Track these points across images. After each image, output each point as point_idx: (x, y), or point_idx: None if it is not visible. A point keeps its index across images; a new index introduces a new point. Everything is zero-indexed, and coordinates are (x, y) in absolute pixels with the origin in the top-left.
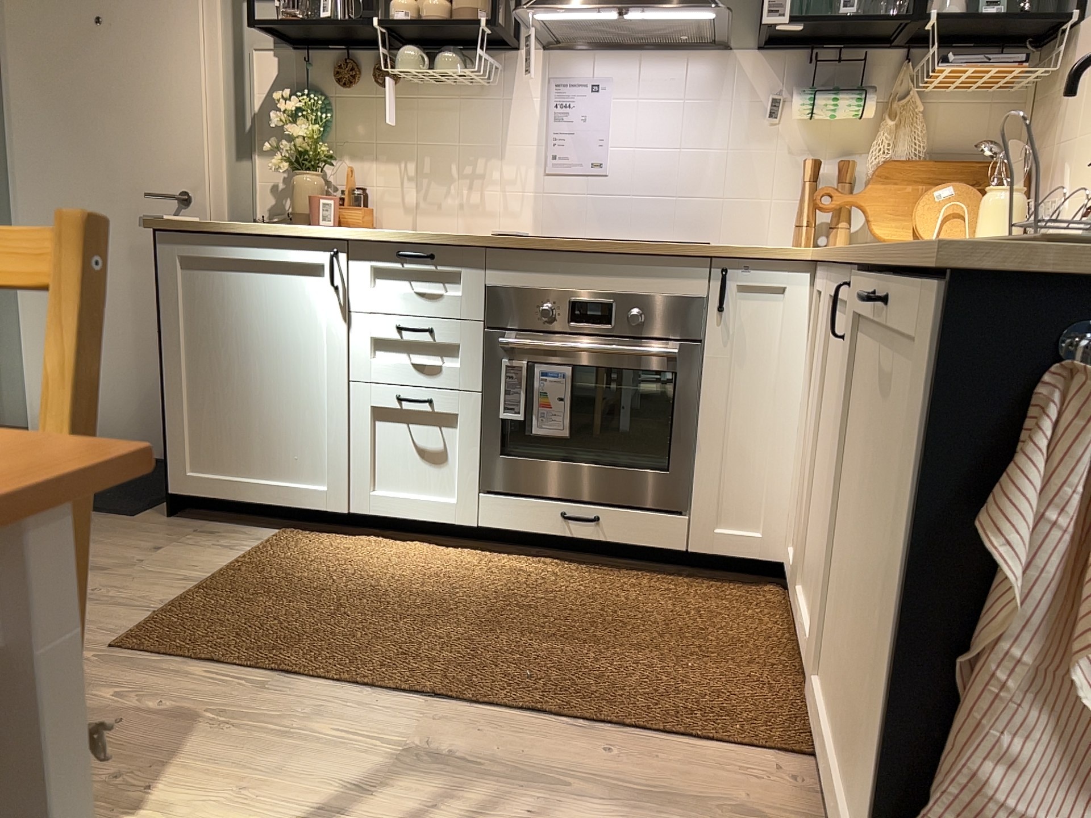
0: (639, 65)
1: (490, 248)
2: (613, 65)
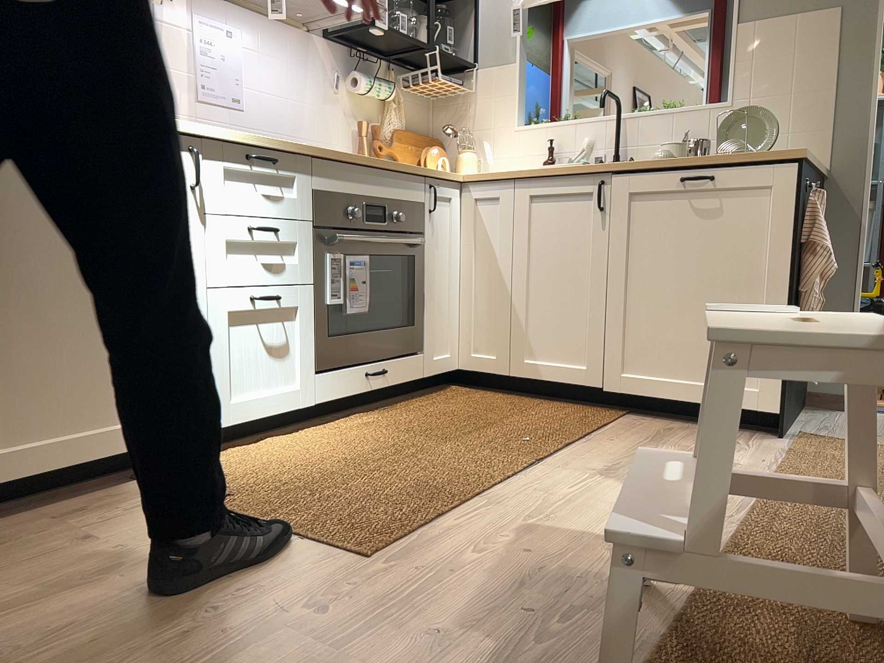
0: (261, 25)
1: (317, 156)
2: (243, 19)
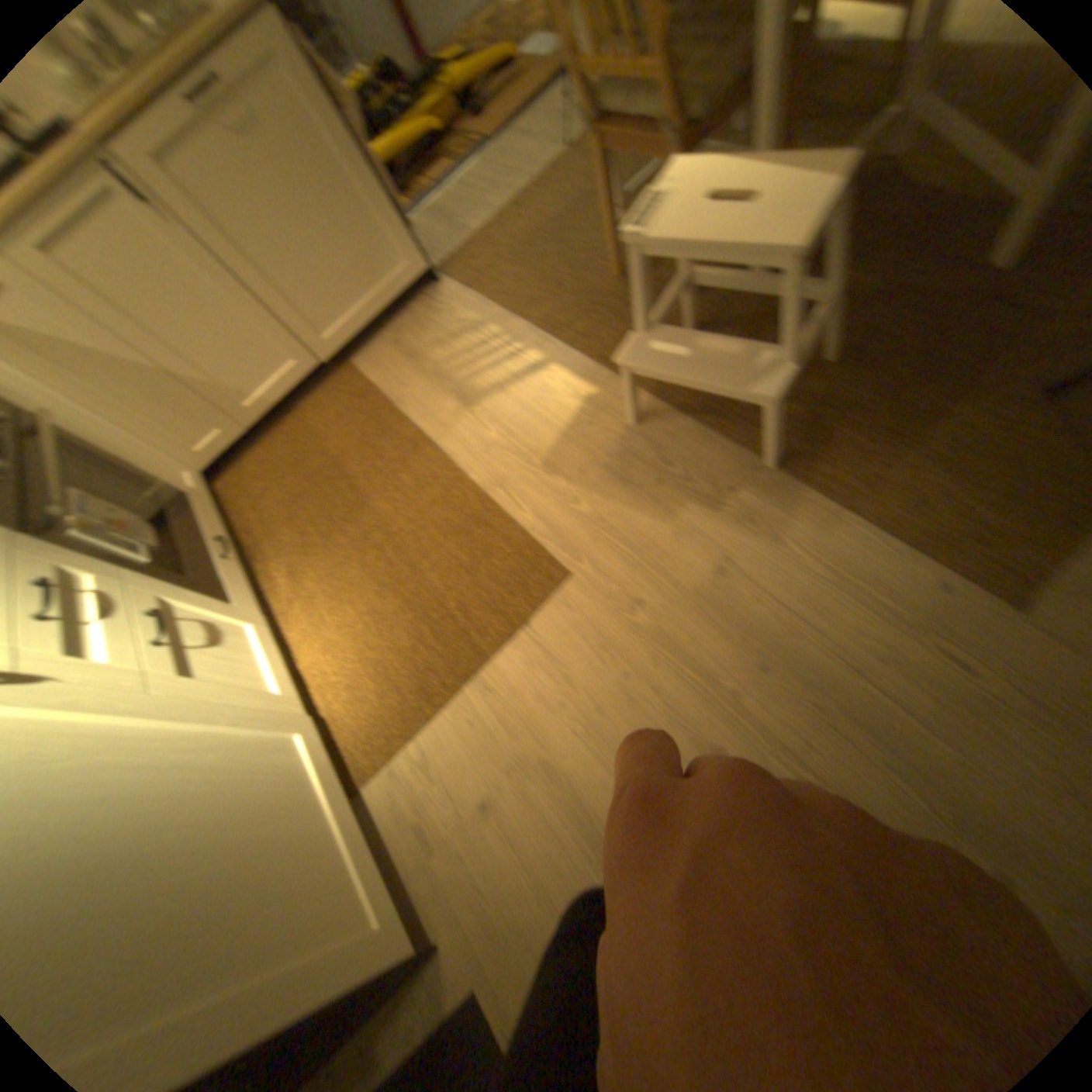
0: None
1: None
2: None
